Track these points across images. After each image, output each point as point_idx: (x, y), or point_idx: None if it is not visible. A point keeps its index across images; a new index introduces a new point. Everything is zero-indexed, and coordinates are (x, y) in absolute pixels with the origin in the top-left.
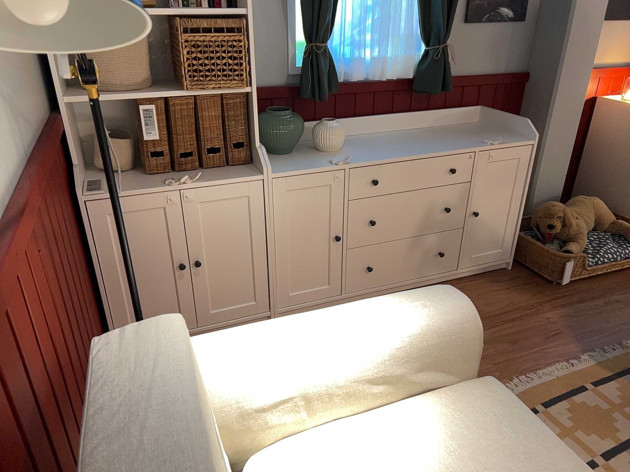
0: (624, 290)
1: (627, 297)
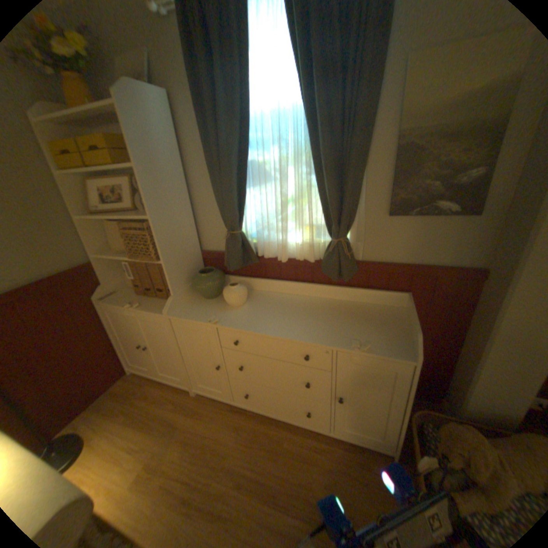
0: None
1: None
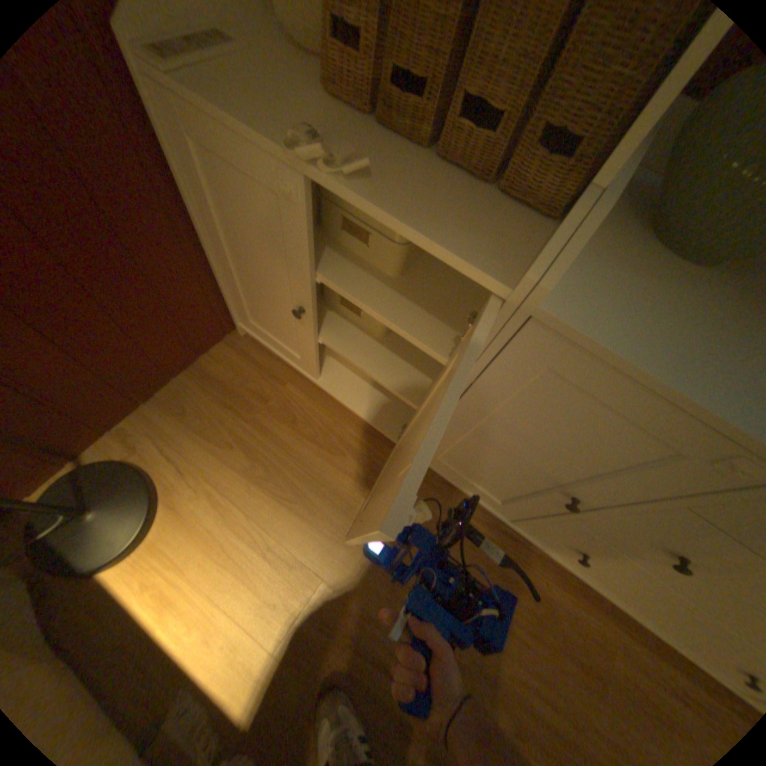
0: None
1: None
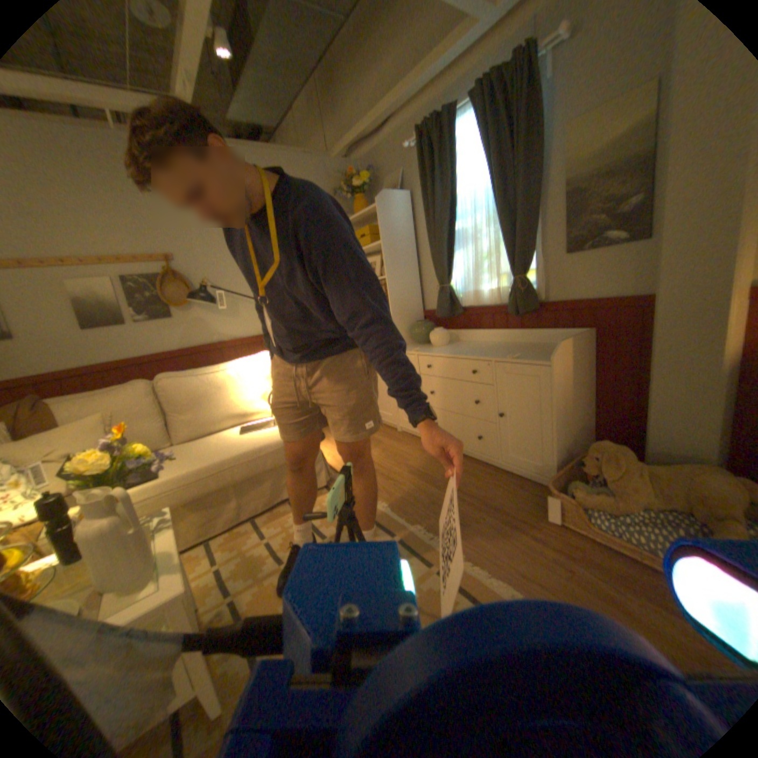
0: (614, 582)
1: (595, 582)
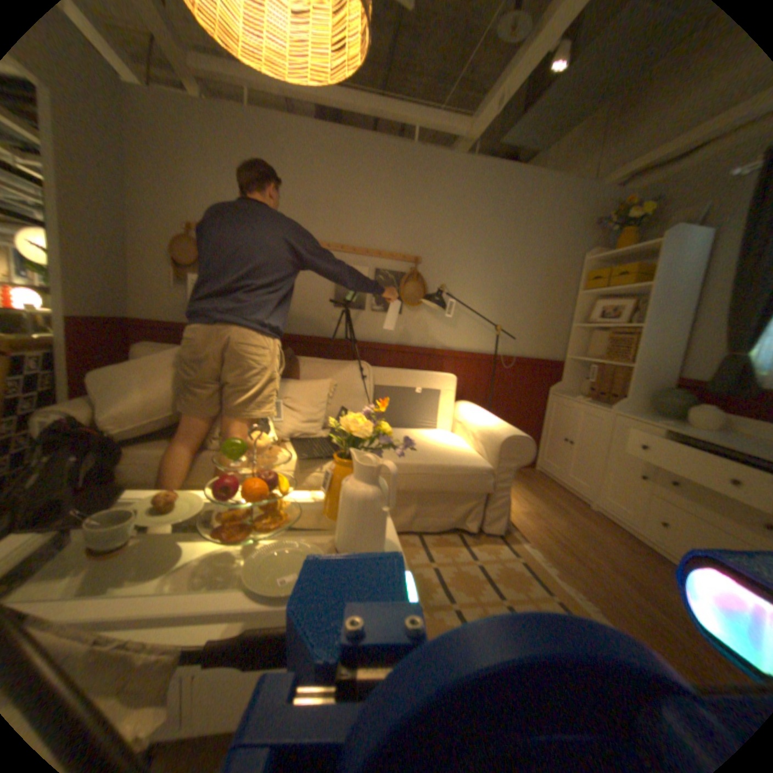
0: None
1: None
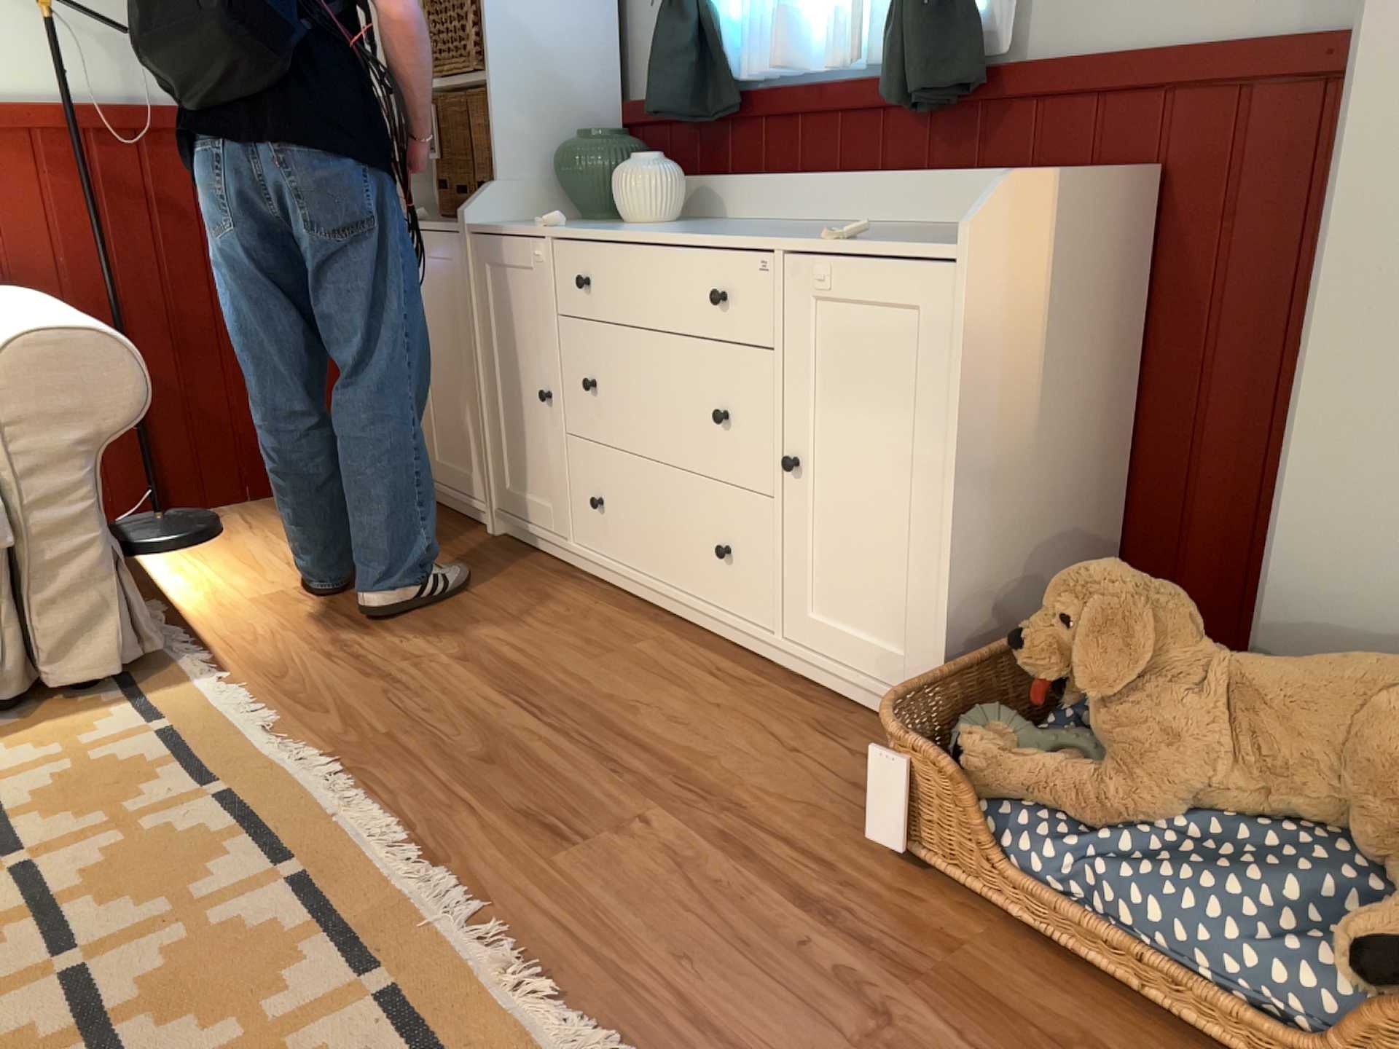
0: None
1: None
